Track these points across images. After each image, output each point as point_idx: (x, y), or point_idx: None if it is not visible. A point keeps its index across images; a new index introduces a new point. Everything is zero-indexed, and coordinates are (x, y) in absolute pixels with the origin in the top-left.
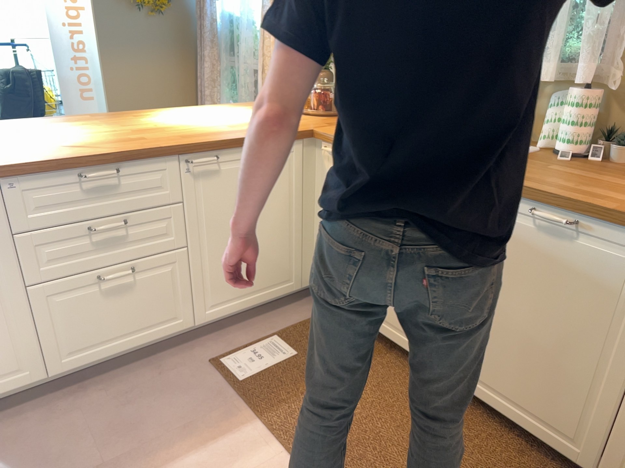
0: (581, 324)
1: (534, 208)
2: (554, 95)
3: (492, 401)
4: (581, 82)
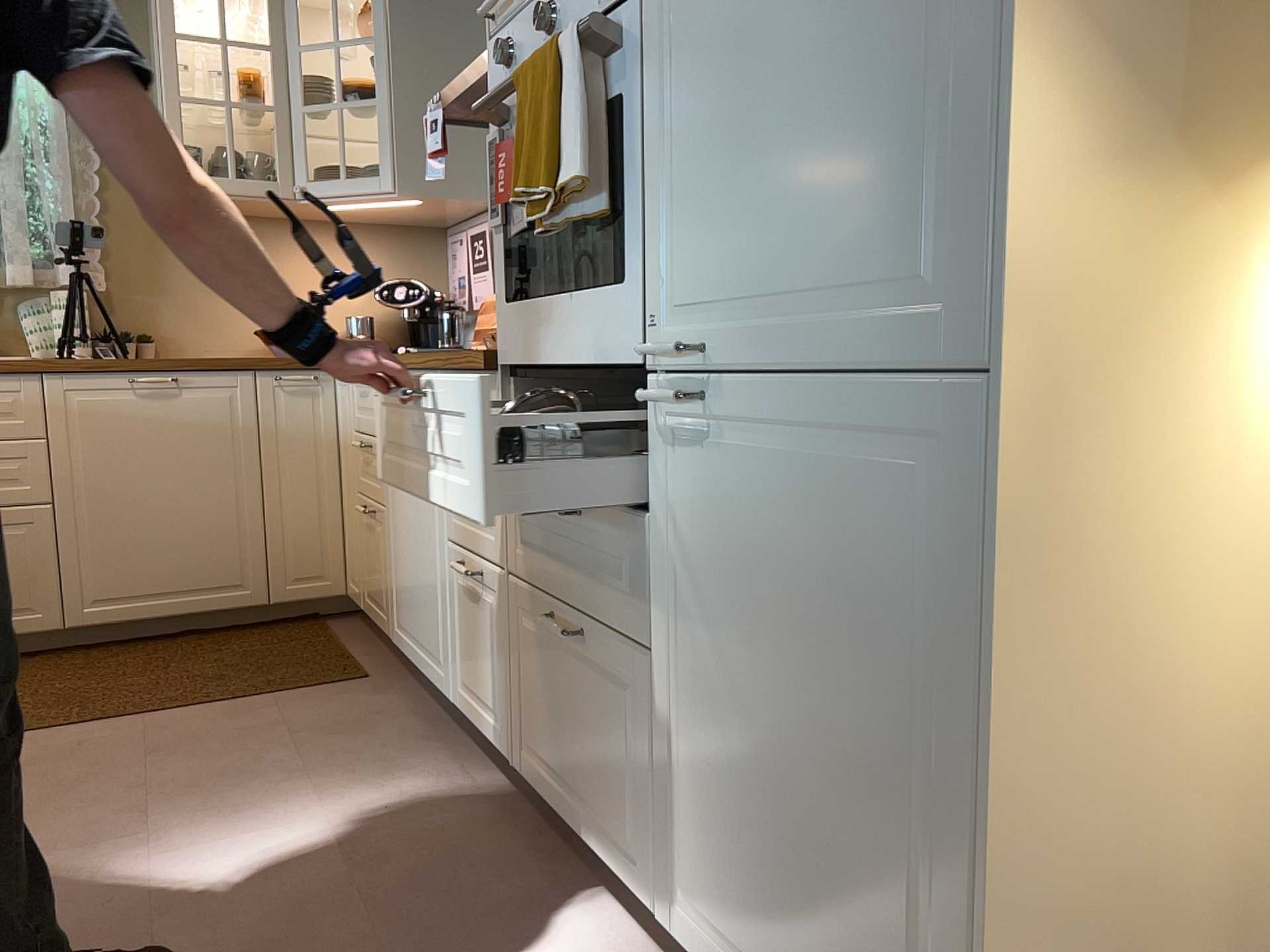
0: (210, 468)
1: (131, 379)
2: (24, 304)
3: (149, 610)
4: (61, 286)
